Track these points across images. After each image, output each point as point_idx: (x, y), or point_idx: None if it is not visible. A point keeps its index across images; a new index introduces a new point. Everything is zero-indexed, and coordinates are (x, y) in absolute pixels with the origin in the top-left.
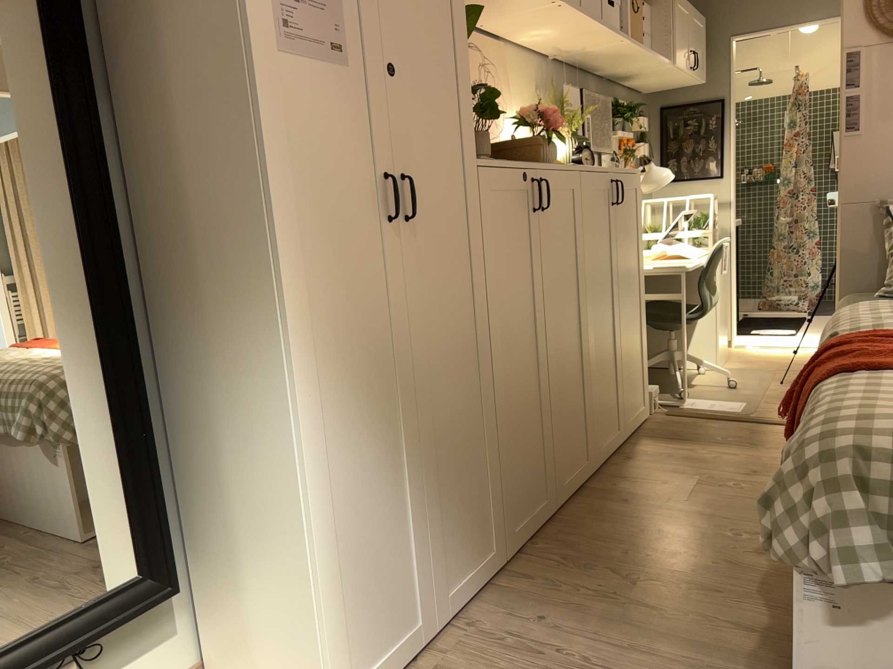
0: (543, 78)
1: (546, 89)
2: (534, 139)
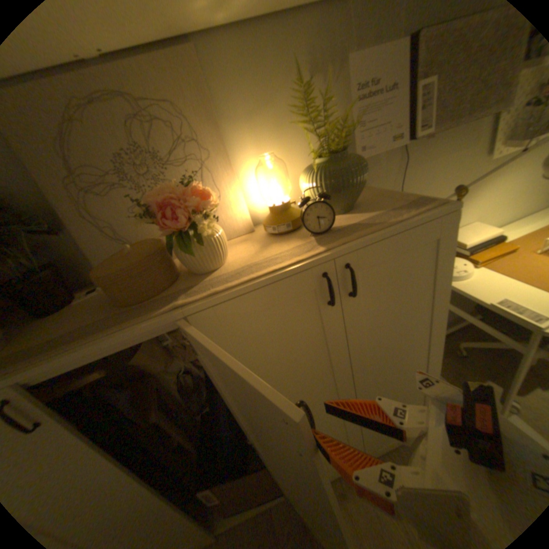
0: (330, 46)
1: (340, 62)
2: (153, 247)
